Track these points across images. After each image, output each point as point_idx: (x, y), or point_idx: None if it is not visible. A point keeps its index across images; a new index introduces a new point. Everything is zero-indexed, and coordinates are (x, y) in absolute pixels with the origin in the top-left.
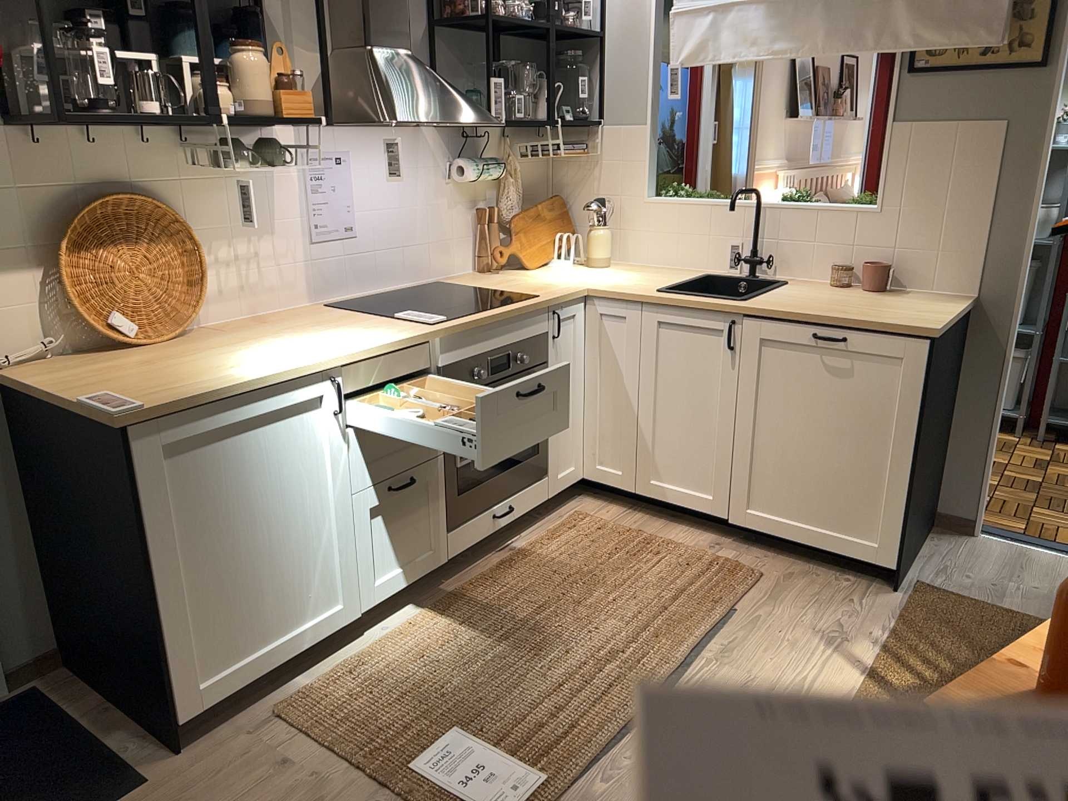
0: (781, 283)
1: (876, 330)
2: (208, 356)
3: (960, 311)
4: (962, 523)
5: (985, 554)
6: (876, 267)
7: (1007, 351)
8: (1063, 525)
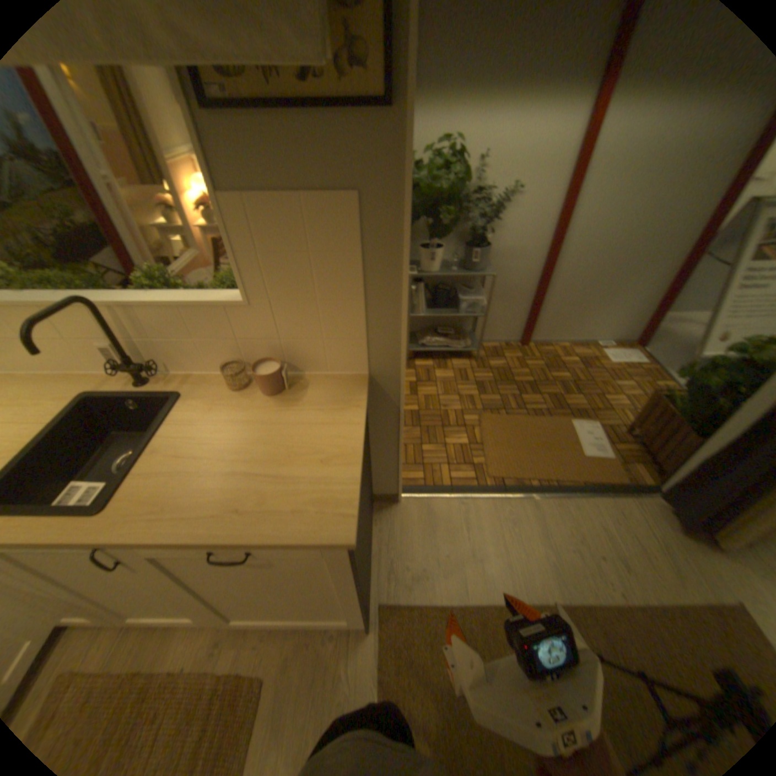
0: (172, 397)
1: (281, 546)
2: None
3: (362, 436)
4: (389, 498)
5: (409, 527)
6: (266, 374)
7: (400, 408)
8: (441, 462)
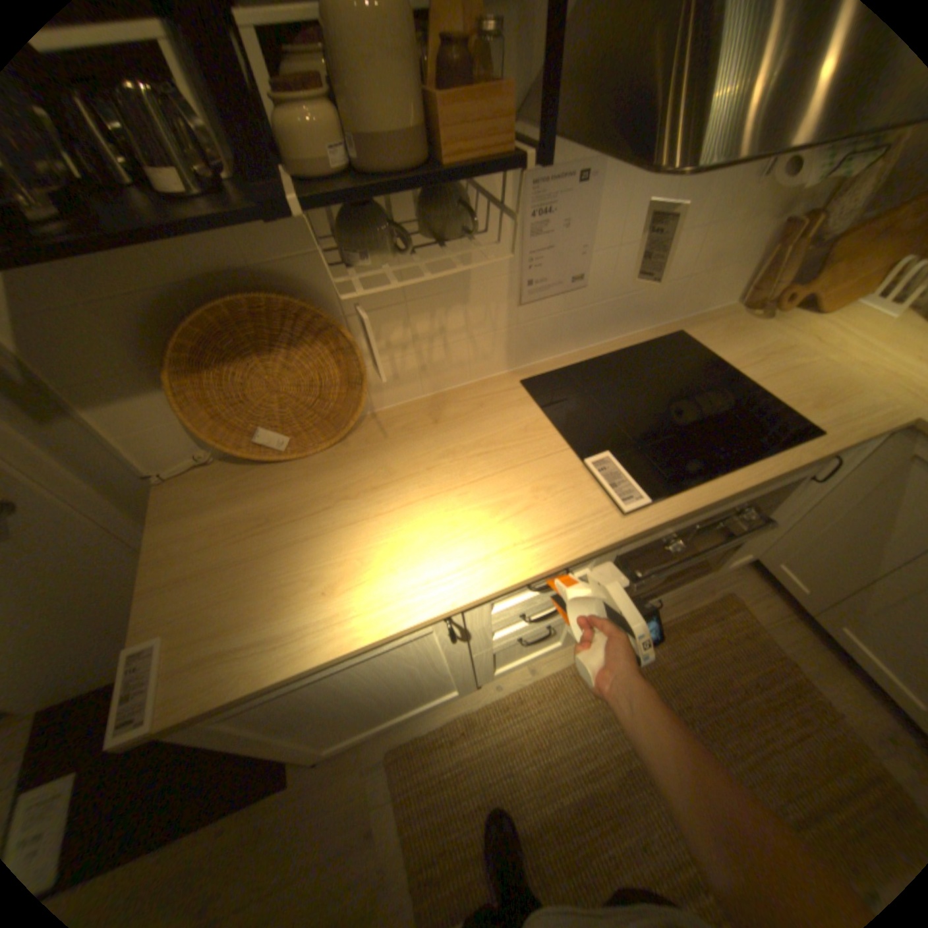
0: None
1: None
2: (328, 521)
3: None
4: None
5: None
6: None
7: None
8: None
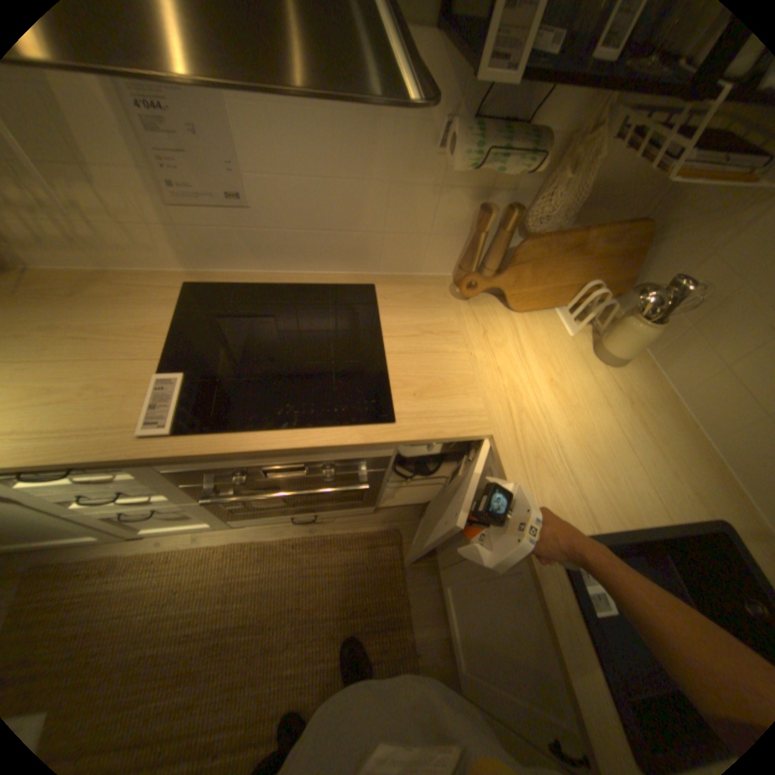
0: None
1: None
2: None
3: None
4: None
5: None
6: None
7: None
8: None
